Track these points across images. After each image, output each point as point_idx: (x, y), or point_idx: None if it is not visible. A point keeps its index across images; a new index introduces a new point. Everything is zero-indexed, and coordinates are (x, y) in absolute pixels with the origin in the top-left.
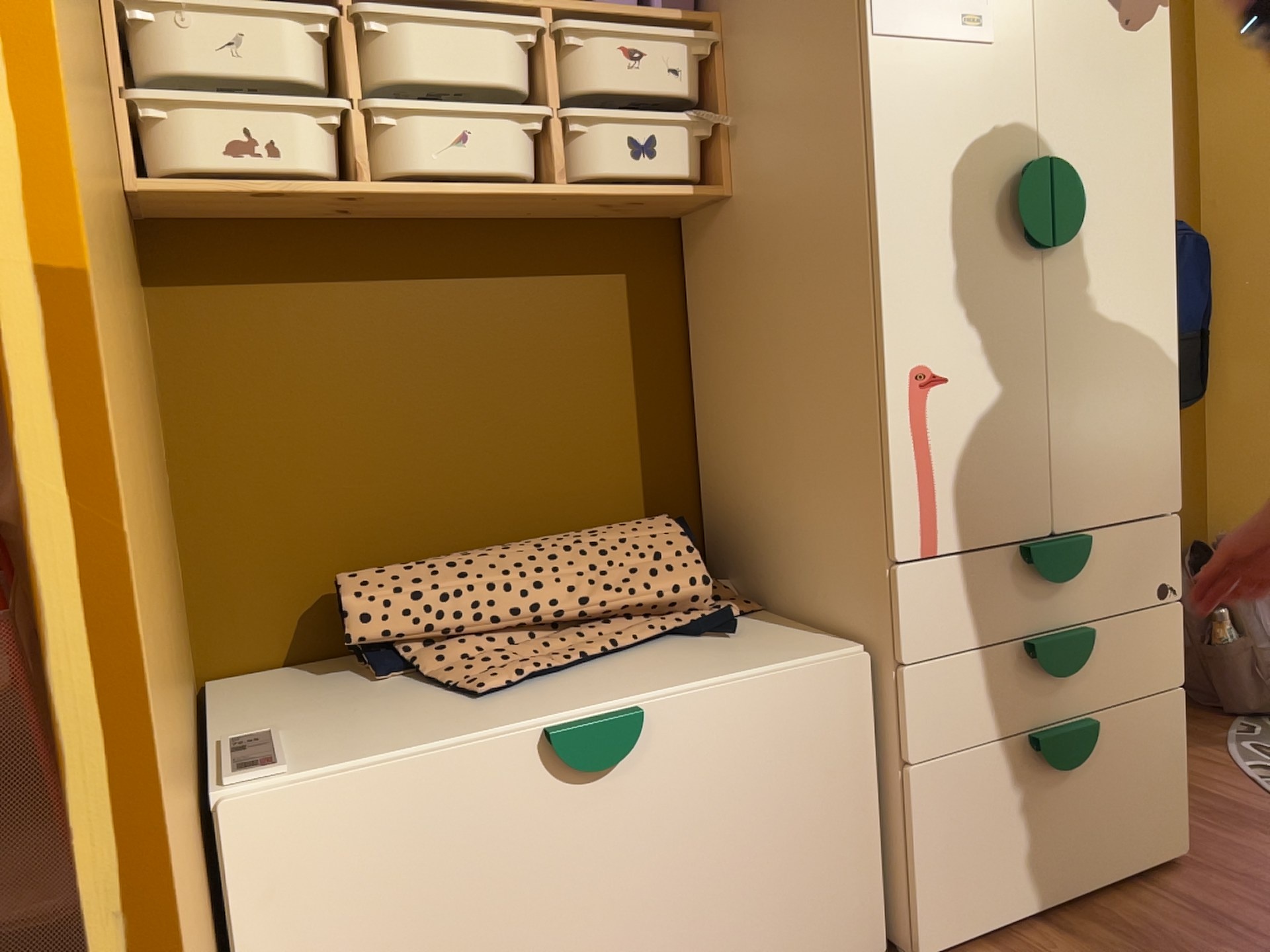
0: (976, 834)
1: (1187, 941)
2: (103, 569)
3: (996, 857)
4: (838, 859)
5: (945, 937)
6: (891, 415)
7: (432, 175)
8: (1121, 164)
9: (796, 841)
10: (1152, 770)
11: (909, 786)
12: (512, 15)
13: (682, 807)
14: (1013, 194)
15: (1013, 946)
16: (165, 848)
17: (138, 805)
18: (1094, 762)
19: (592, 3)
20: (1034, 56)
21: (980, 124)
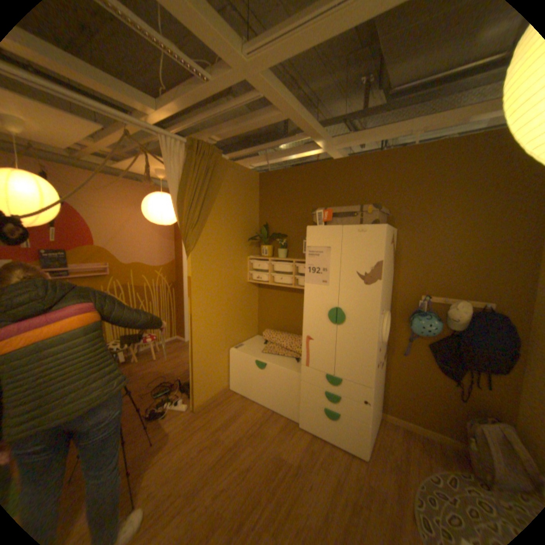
0: (311, 416)
1: (333, 464)
2: (192, 331)
3: (315, 423)
4: (292, 403)
5: (303, 428)
6: (302, 341)
7: (276, 283)
8: (360, 312)
9: (286, 395)
10: (357, 437)
11: (300, 400)
12: (288, 262)
13: (270, 379)
14: (328, 313)
15: (313, 439)
16: (197, 350)
17: (192, 347)
18: (340, 424)
19: (300, 260)
20: (338, 288)
21: (324, 299)
